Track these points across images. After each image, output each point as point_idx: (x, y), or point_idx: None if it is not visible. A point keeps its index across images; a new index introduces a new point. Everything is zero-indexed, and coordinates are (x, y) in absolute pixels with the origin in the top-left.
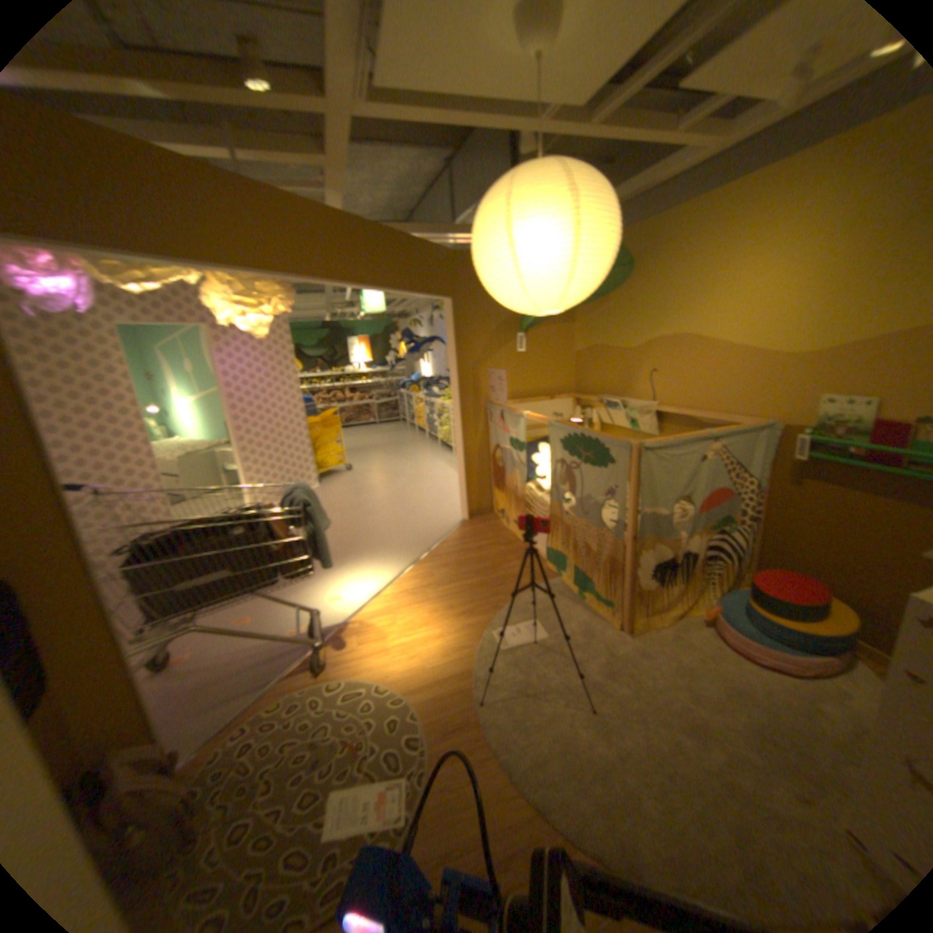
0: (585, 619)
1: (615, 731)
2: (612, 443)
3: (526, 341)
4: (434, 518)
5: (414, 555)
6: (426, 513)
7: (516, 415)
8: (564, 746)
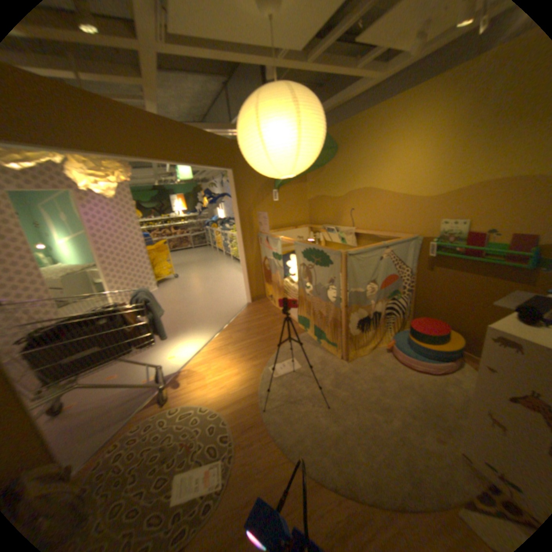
0: (321, 355)
1: (340, 417)
2: (330, 253)
3: (279, 195)
4: (231, 303)
5: (220, 327)
6: (225, 301)
7: (275, 239)
8: (312, 429)
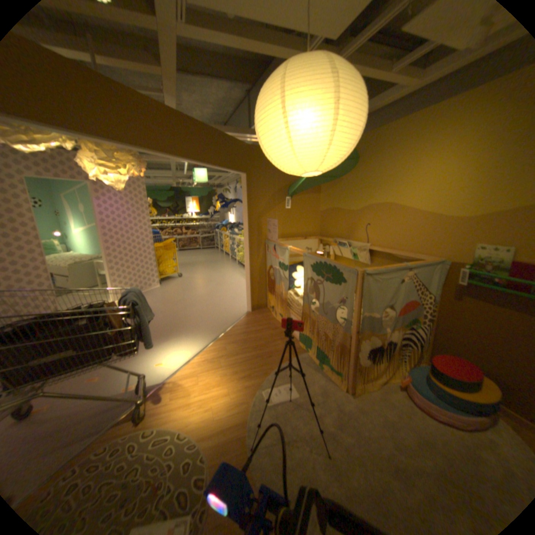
0: (323, 383)
1: (344, 472)
2: (345, 269)
3: (291, 203)
4: (229, 309)
5: (215, 335)
6: (224, 306)
7: (283, 248)
8: (308, 485)
